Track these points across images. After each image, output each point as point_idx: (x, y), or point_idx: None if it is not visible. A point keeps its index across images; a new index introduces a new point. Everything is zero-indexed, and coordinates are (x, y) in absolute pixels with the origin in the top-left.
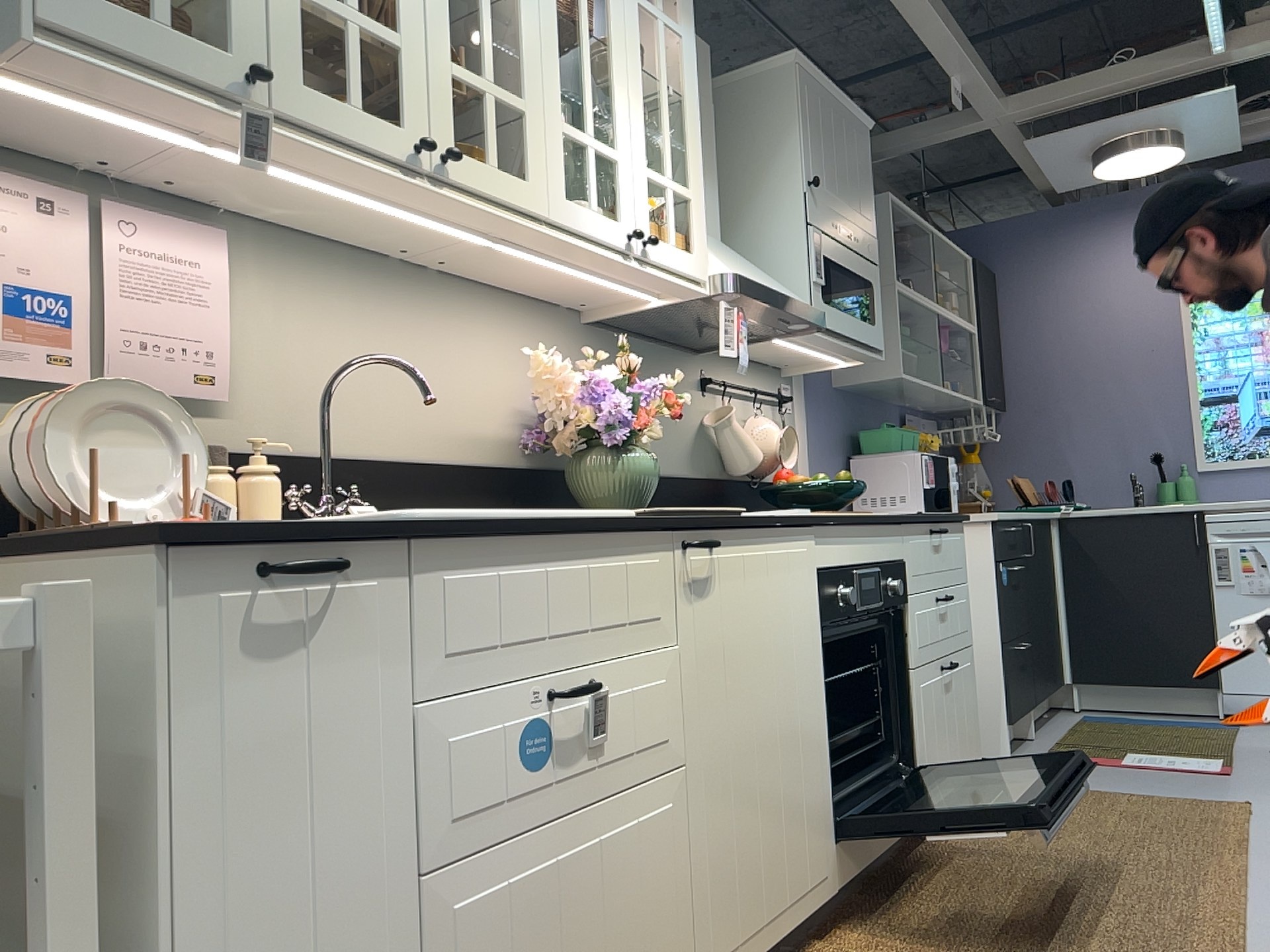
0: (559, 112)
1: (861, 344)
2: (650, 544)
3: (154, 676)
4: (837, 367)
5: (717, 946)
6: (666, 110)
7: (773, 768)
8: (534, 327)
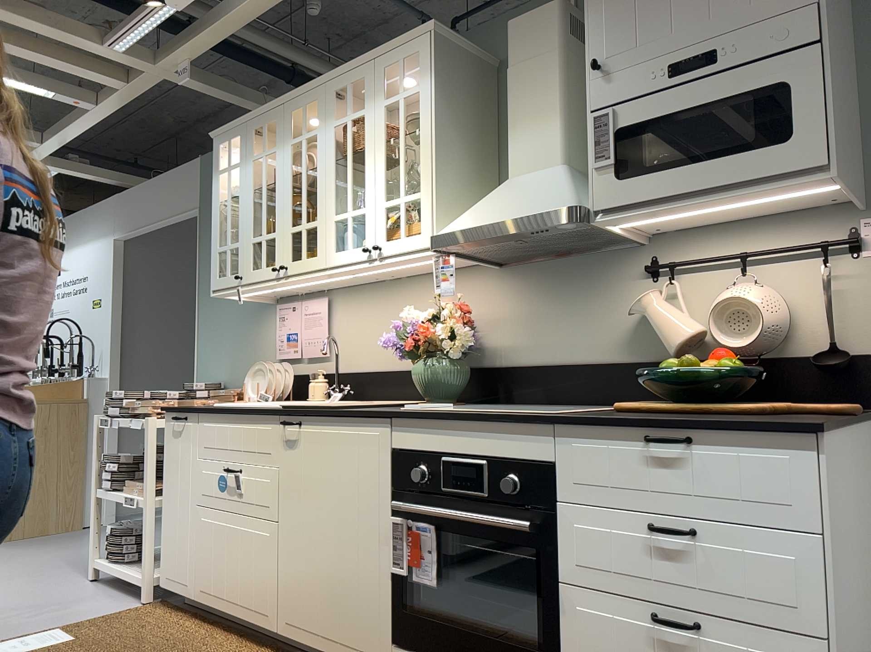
0: (331, 212)
1: (744, 183)
2: (267, 420)
3: (165, 437)
4: (844, 191)
5: (288, 616)
6: (400, 153)
7: (332, 556)
8: (459, 284)
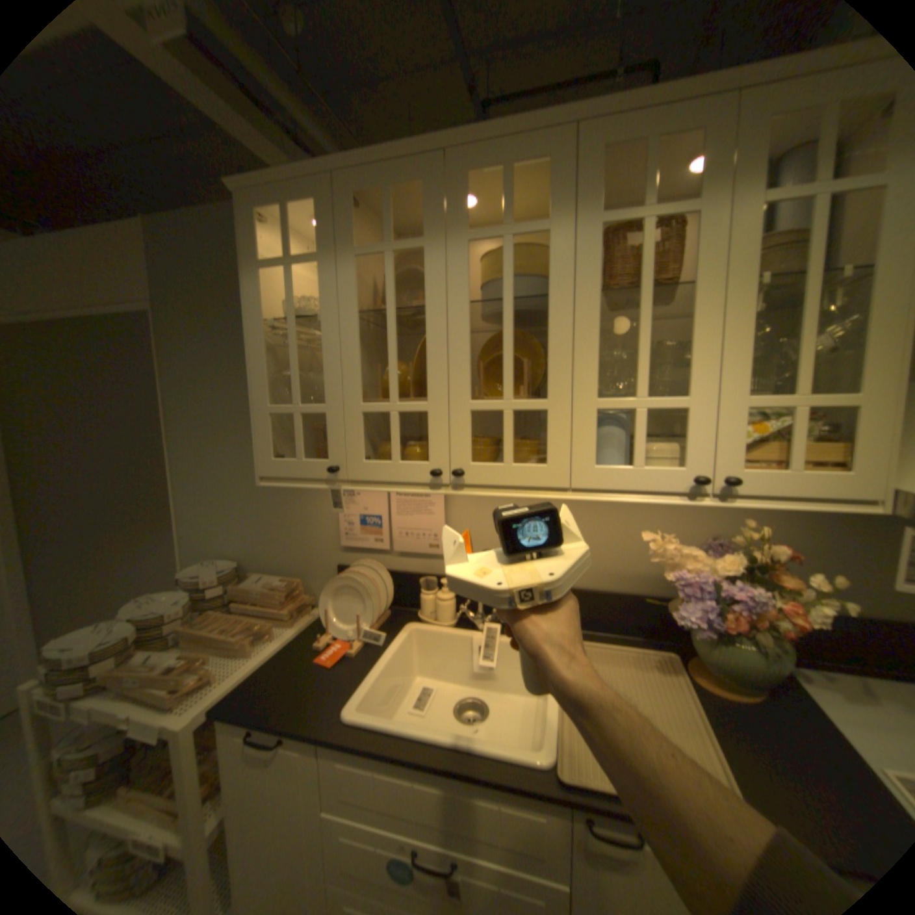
0: (593, 392)
1: None
2: (536, 808)
3: (219, 758)
4: None
5: None
6: (811, 309)
7: None
8: None
